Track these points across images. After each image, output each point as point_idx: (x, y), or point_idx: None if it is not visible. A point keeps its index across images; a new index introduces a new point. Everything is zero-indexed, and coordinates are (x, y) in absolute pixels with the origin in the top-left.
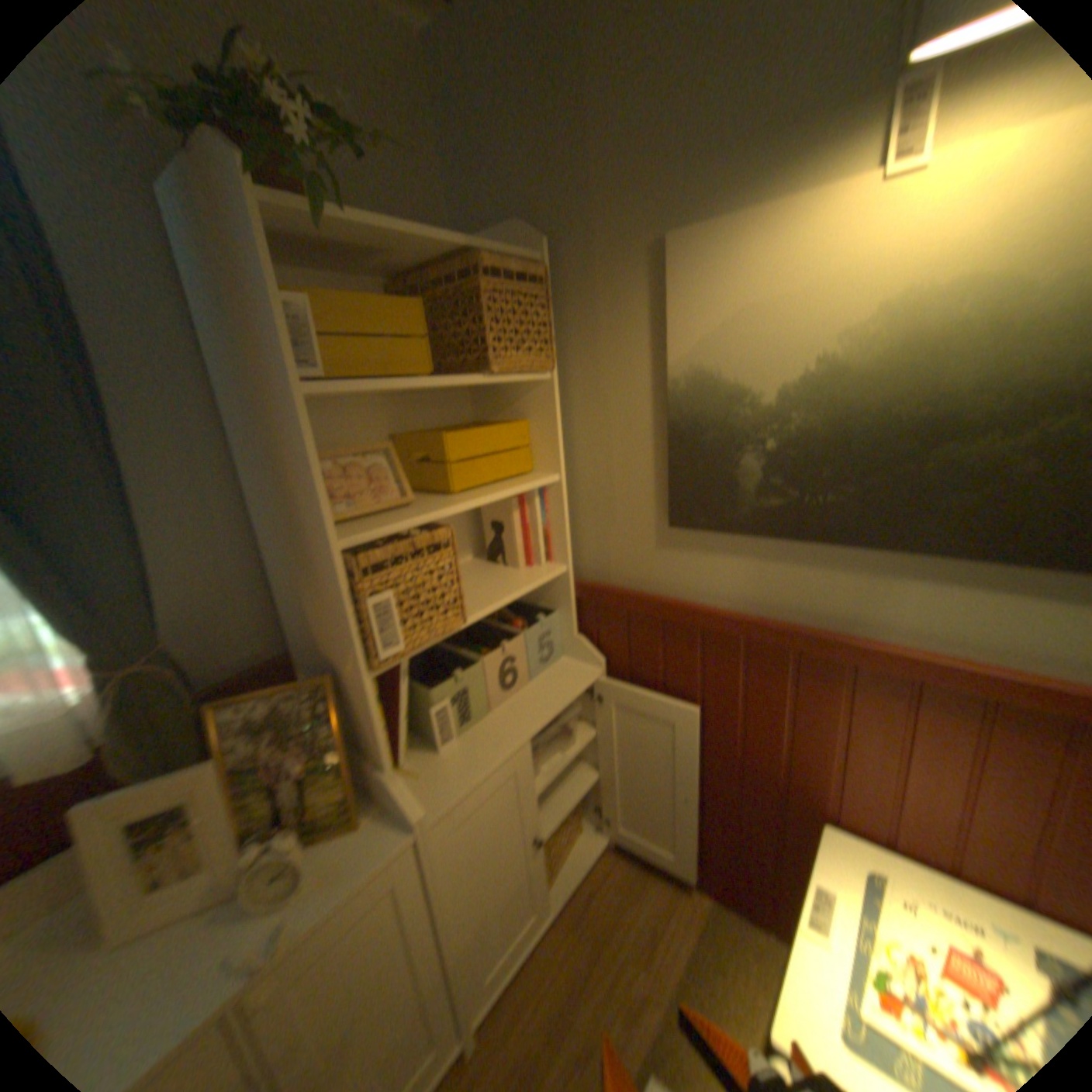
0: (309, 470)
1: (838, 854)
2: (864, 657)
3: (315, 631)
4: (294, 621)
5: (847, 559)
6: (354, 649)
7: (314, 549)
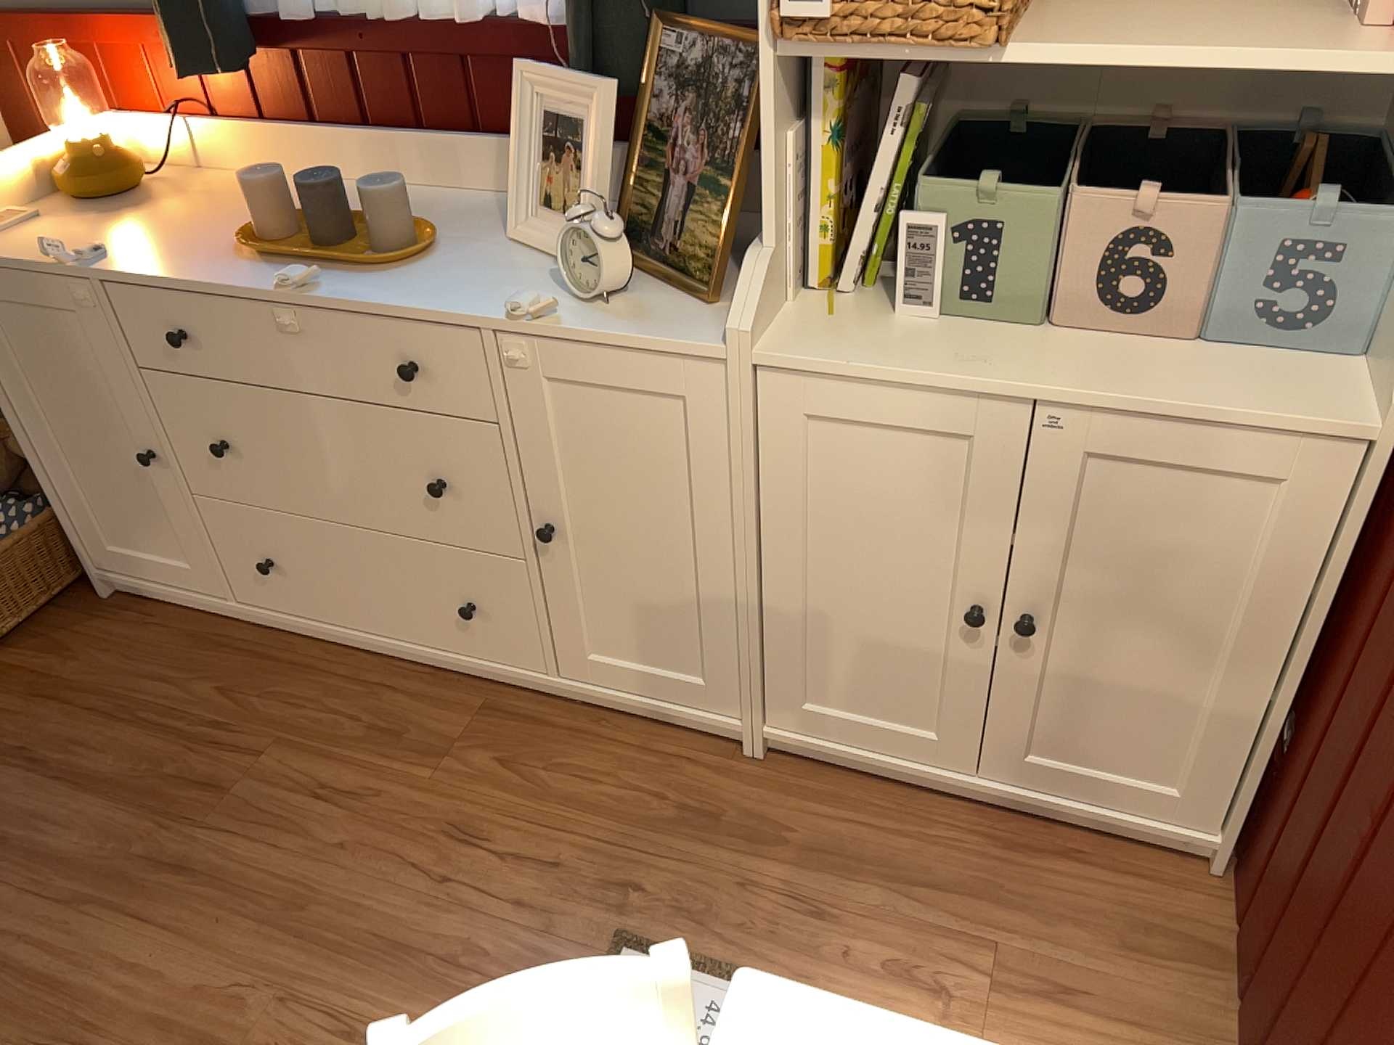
0: None
1: None
2: None
3: None
4: None
5: None
6: None
7: None
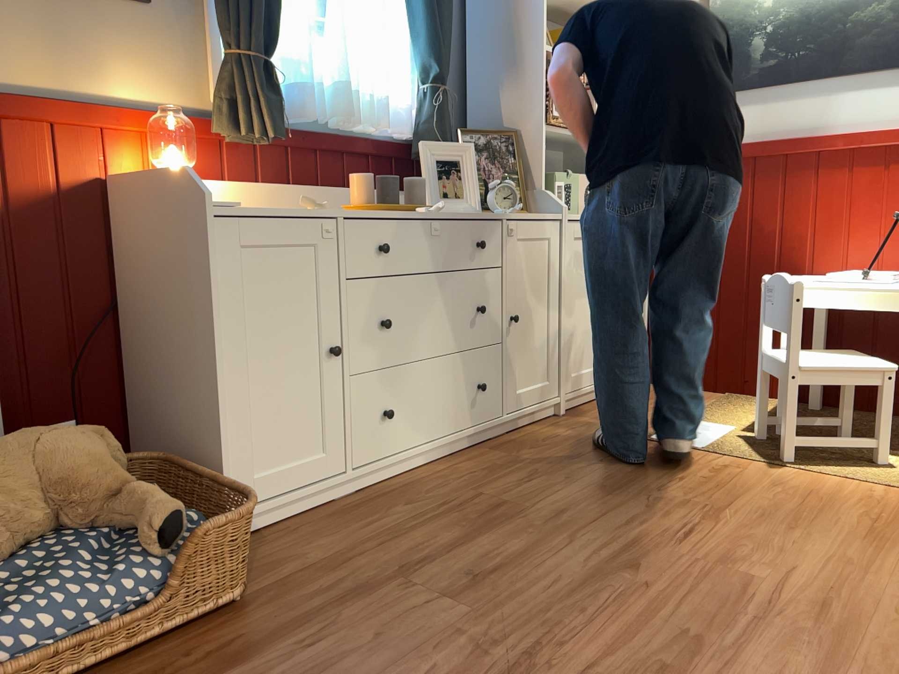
0: (540, 3)
1: (808, 277)
2: (819, 143)
3: (505, 111)
4: (484, 115)
5: (810, 90)
6: (540, 106)
7: (527, 51)
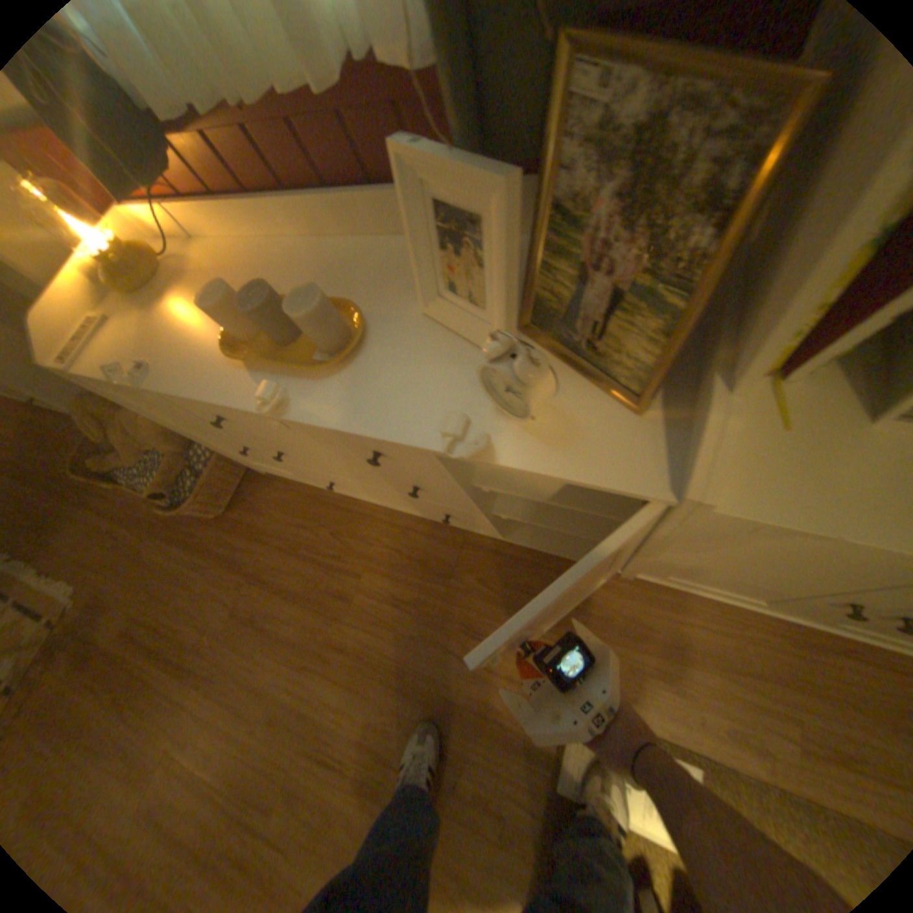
0: None
1: None
2: None
3: None
4: None
5: None
6: None
7: None
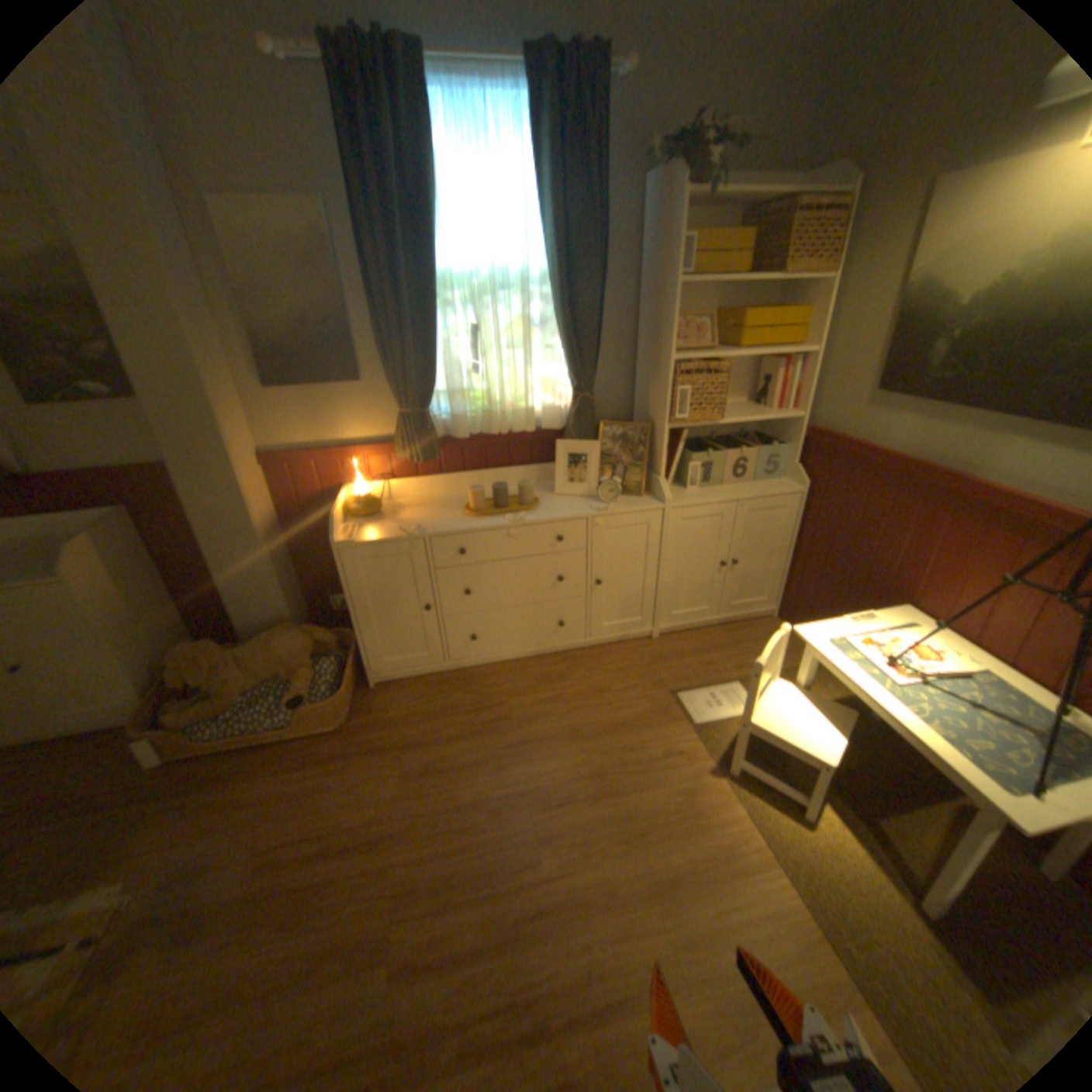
0: (672, 319)
1: (902, 614)
2: (965, 487)
3: (649, 404)
4: (641, 400)
5: (981, 420)
6: (665, 411)
7: (663, 359)
